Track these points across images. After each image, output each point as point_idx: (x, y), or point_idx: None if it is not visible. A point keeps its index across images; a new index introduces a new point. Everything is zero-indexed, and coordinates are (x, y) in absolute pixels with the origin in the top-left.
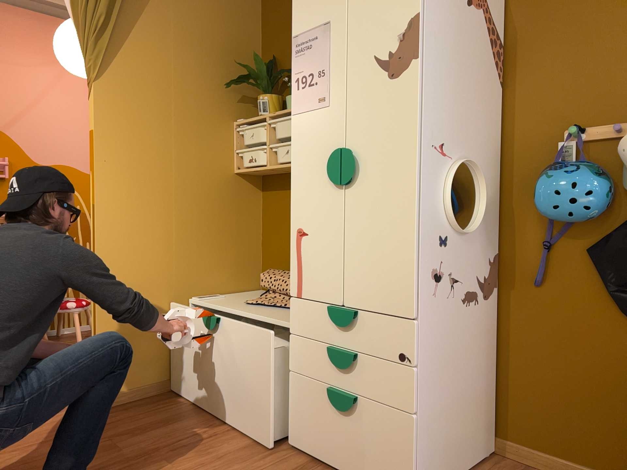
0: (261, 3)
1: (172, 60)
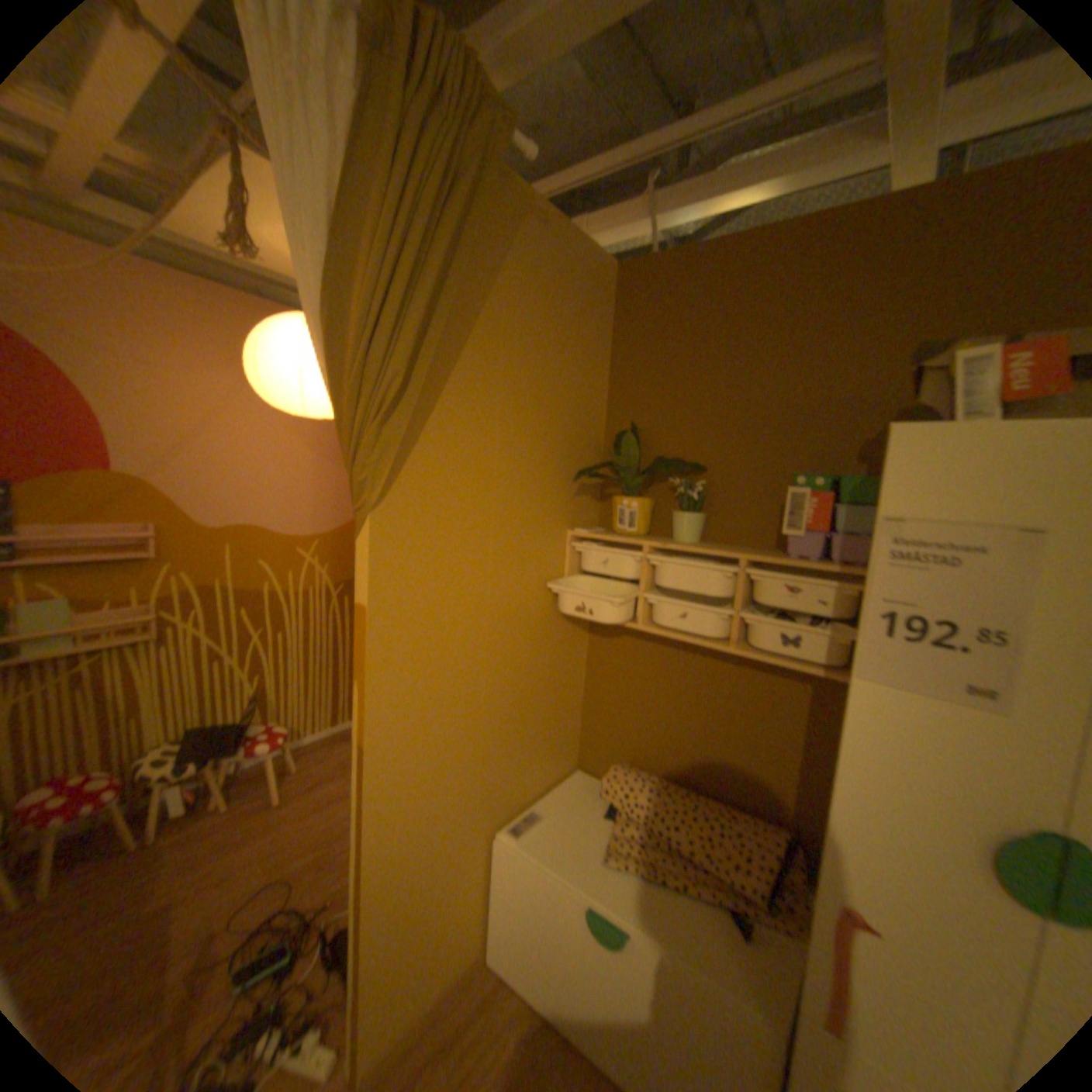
0: (612, 325)
1: (495, 441)
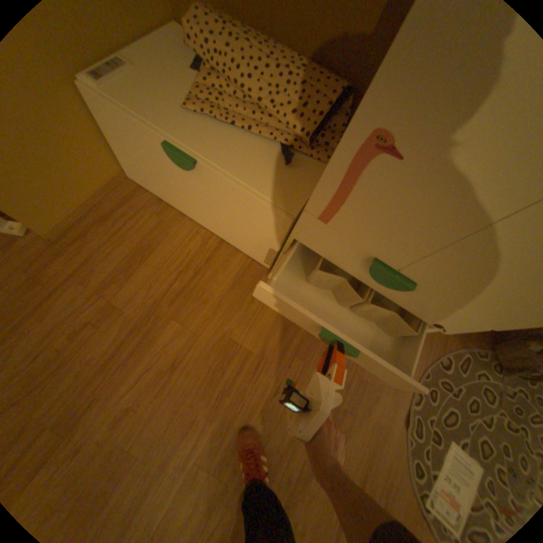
0: None
1: None
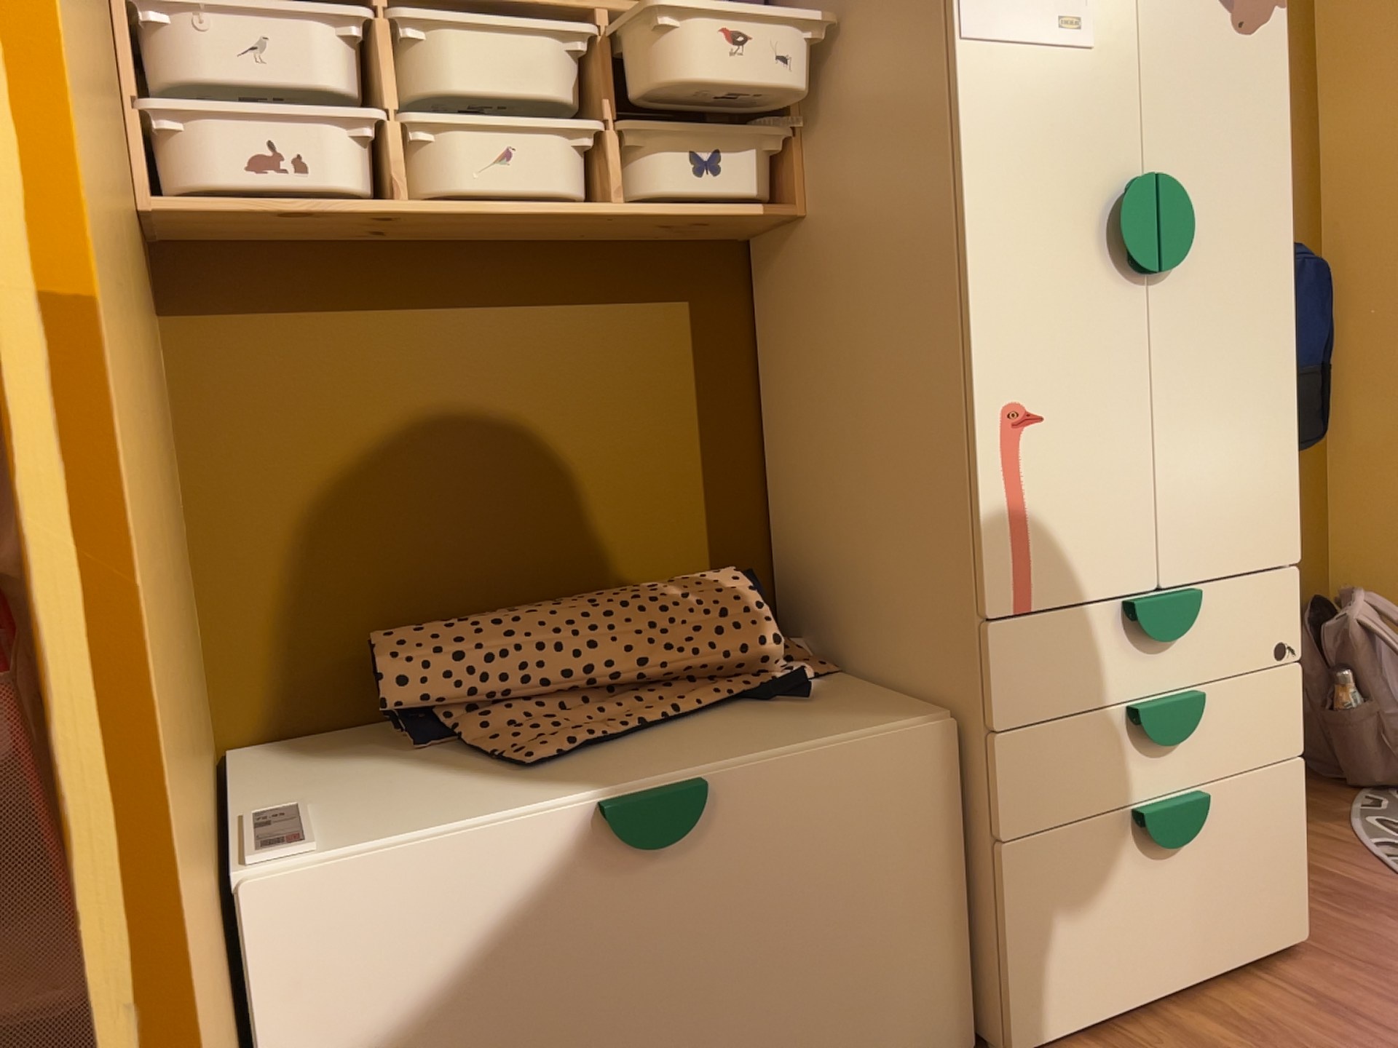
0: None
1: None
